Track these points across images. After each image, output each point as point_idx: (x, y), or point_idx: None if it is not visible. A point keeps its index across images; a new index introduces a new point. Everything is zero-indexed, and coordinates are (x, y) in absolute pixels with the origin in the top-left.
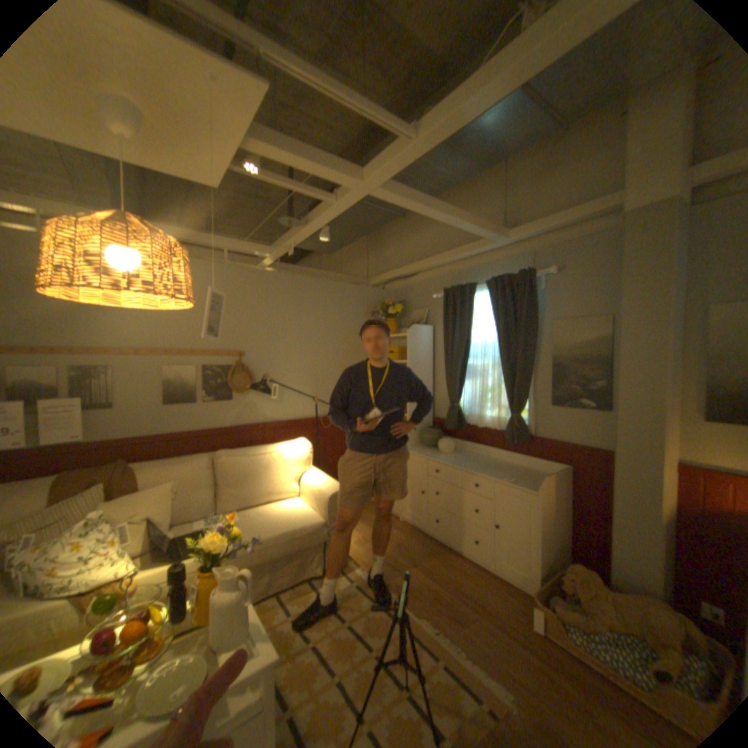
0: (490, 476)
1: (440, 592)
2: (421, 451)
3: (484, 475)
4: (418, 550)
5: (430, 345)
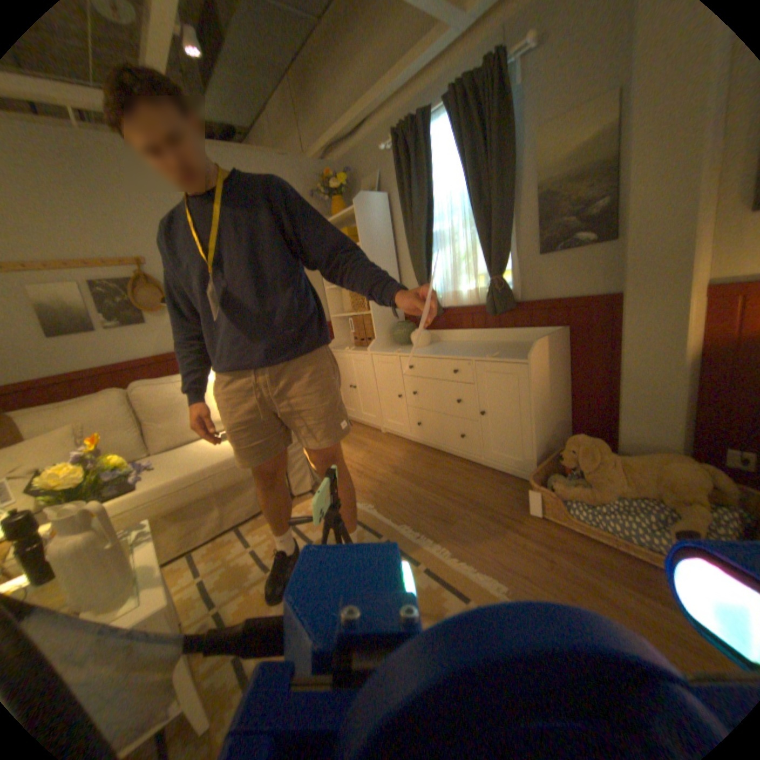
0: (470, 356)
1: (424, 492)
2: (392, 350)
3: (463, 356)
4: (401, 456)
5: (389, 219)
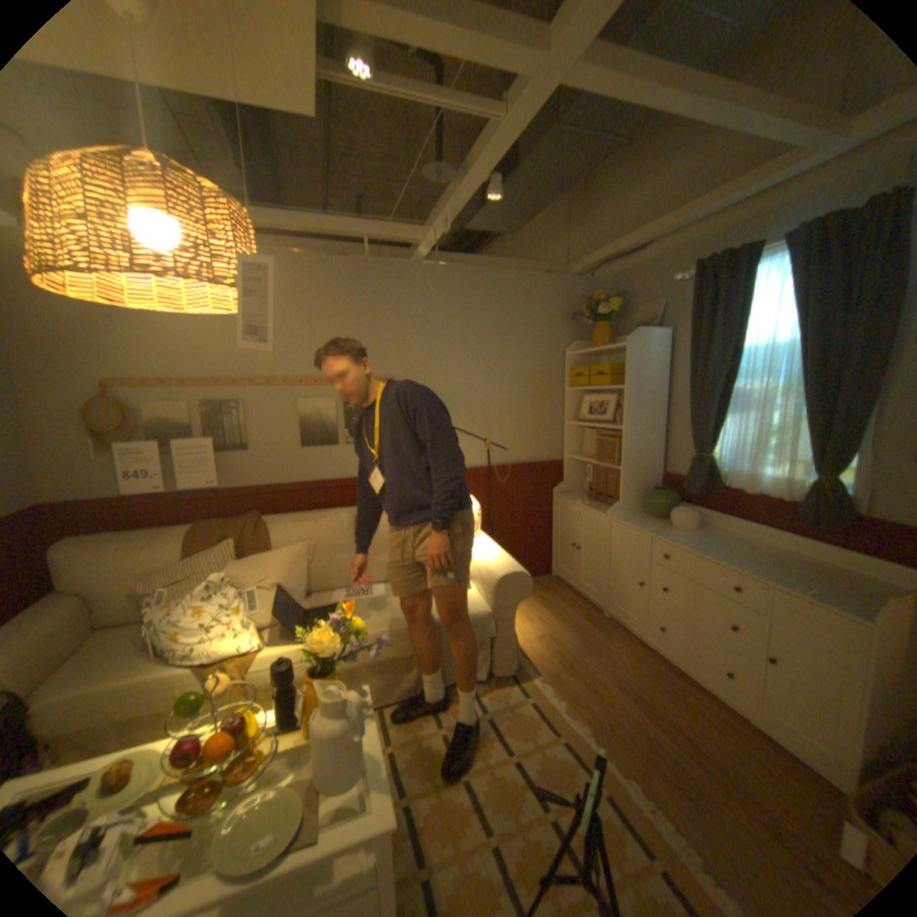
0: (766, 578)
1: (663, 740)
2: (642, 523)
3: (754, 574)
4: (630, 665)
5: (667, 360)
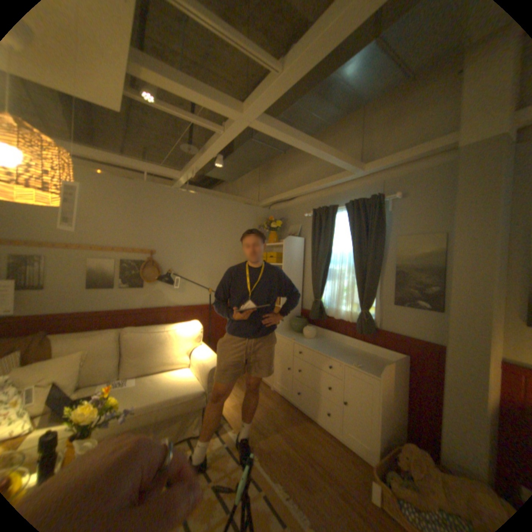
0: (341, 360)
1: (295, 456)
2: (290, 335)
3: (337, 359)
4: (282, 416)
5: (302, 253)
